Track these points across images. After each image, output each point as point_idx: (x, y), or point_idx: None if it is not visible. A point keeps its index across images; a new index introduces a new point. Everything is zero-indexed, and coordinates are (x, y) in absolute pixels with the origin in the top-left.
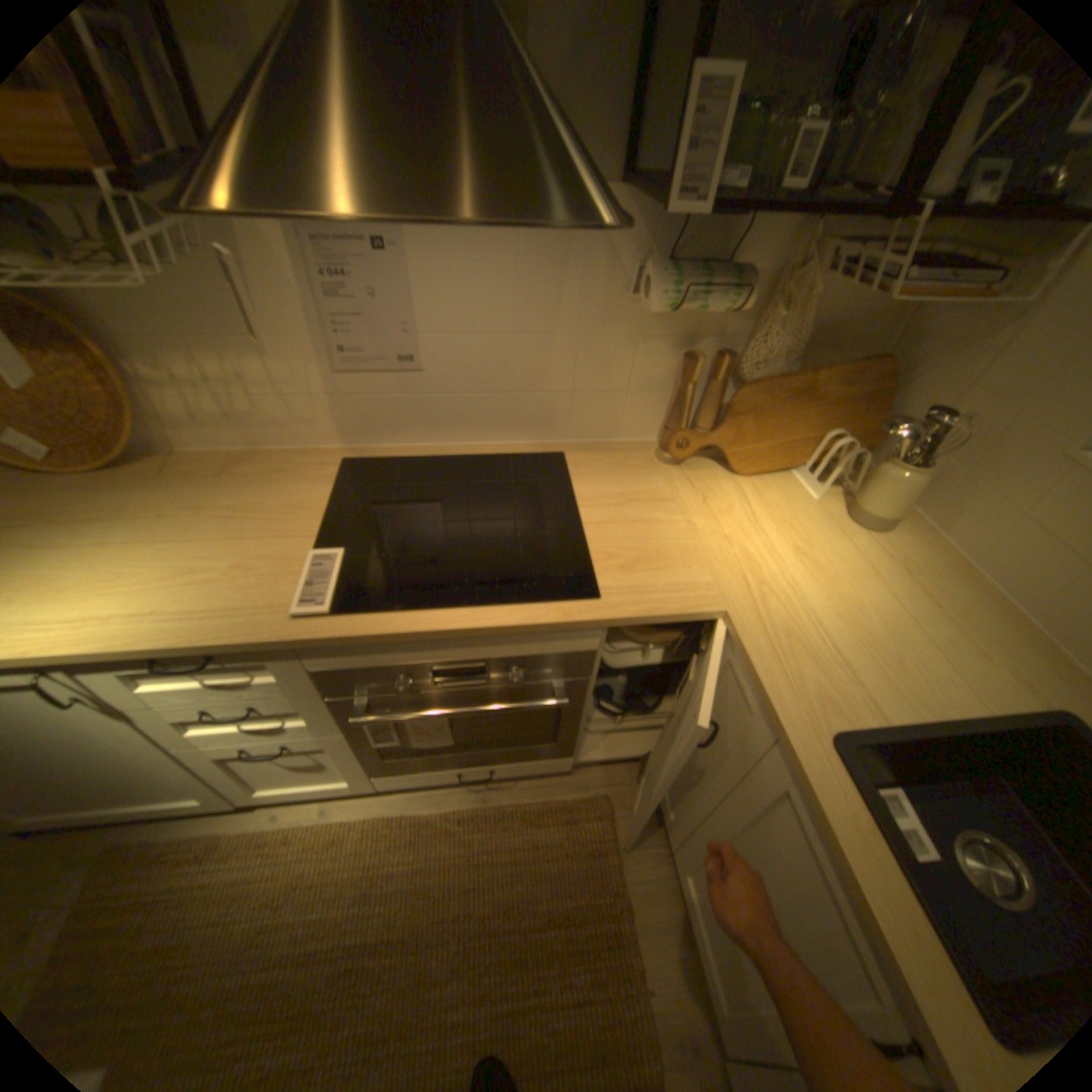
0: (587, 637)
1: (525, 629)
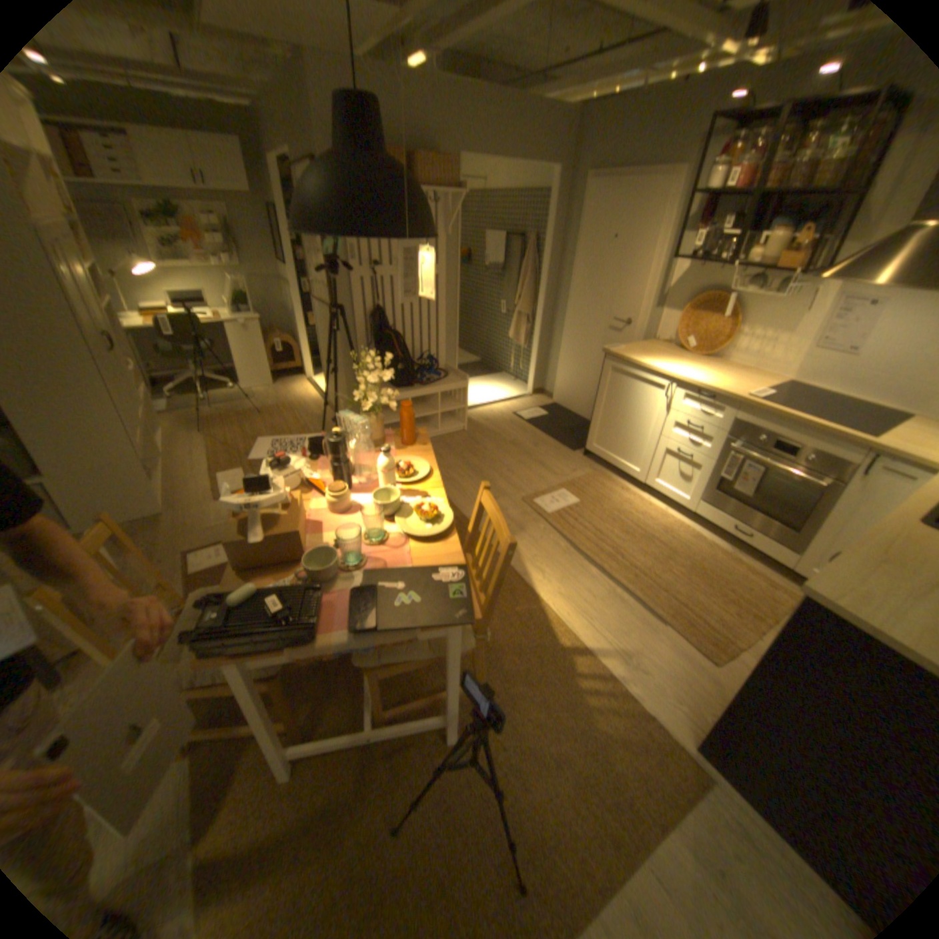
0: (857, 454)
1: (831, 431)
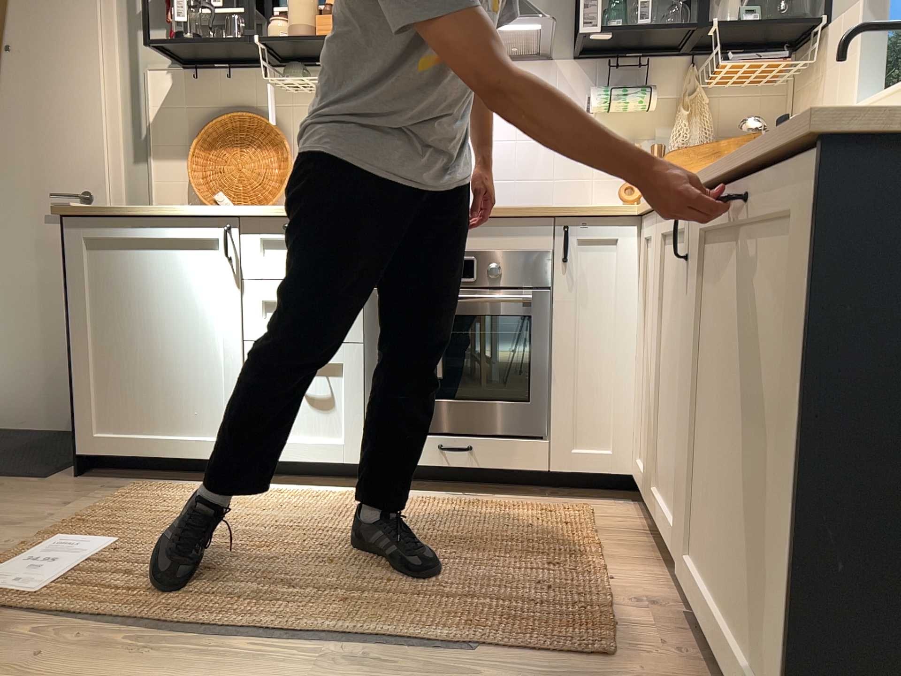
0: (546, 235)
1: (503, 212)
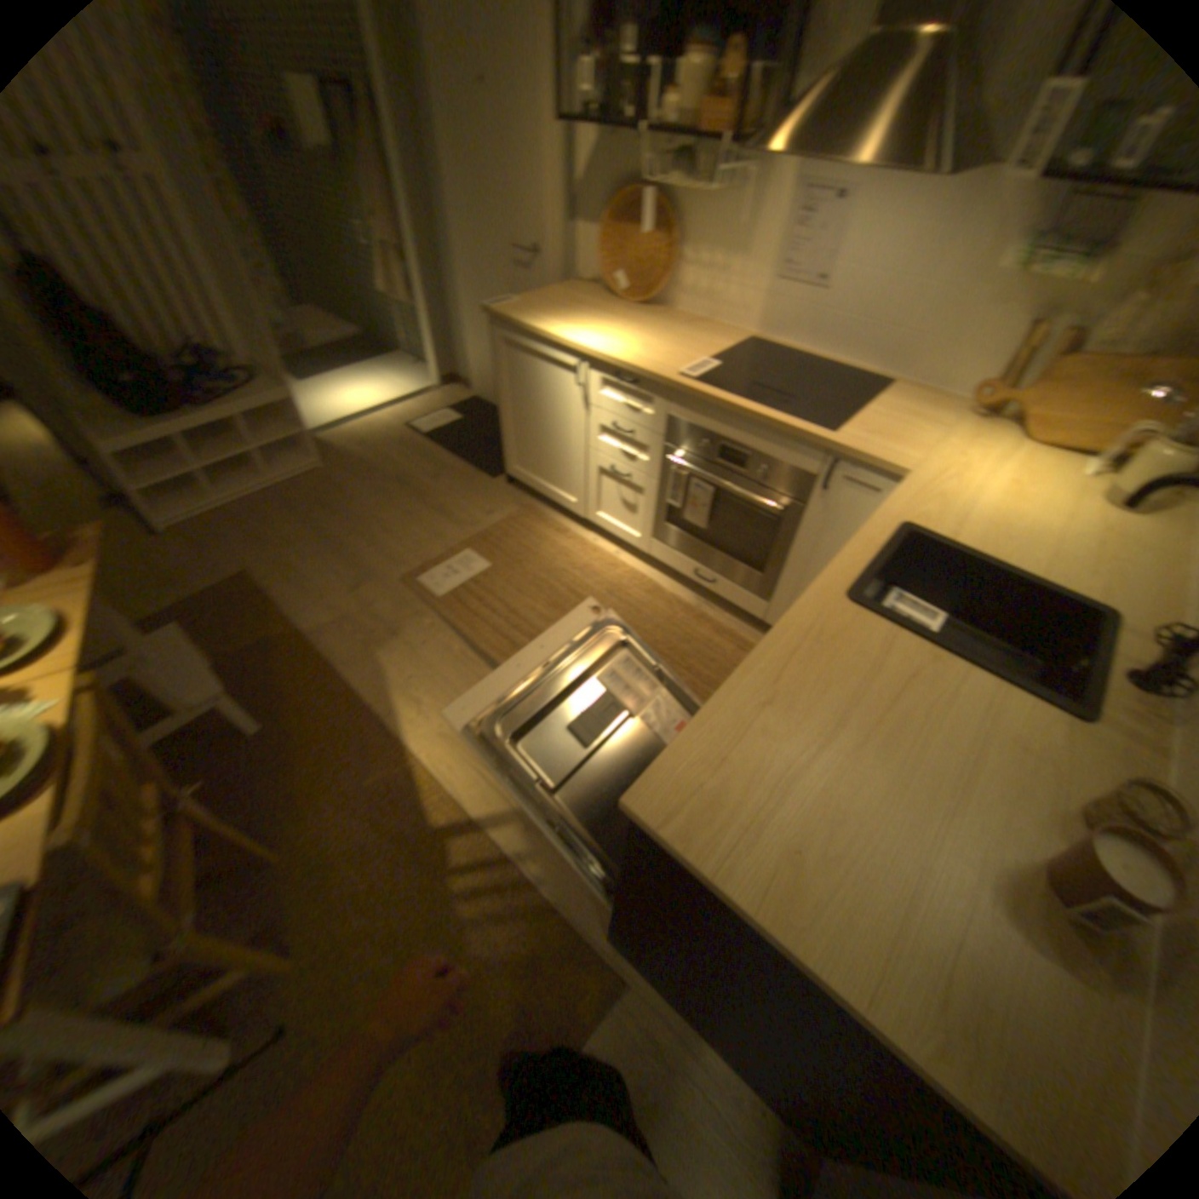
0: (811, 459)
1: (777, 427)
